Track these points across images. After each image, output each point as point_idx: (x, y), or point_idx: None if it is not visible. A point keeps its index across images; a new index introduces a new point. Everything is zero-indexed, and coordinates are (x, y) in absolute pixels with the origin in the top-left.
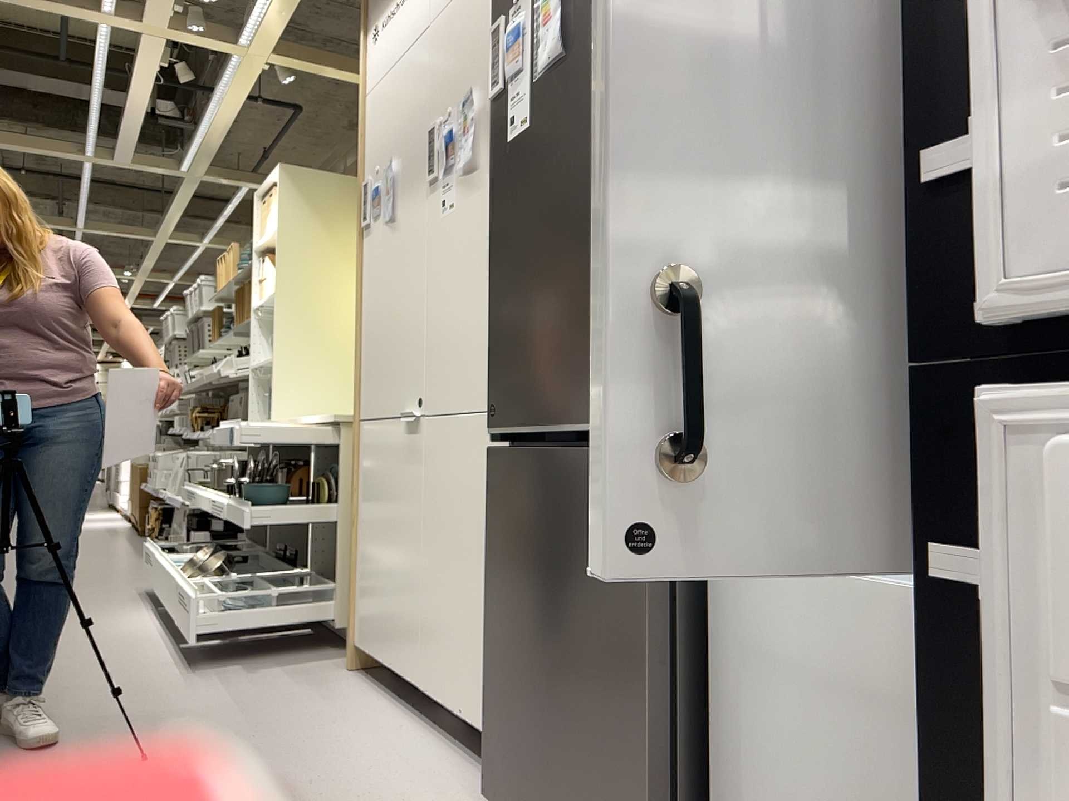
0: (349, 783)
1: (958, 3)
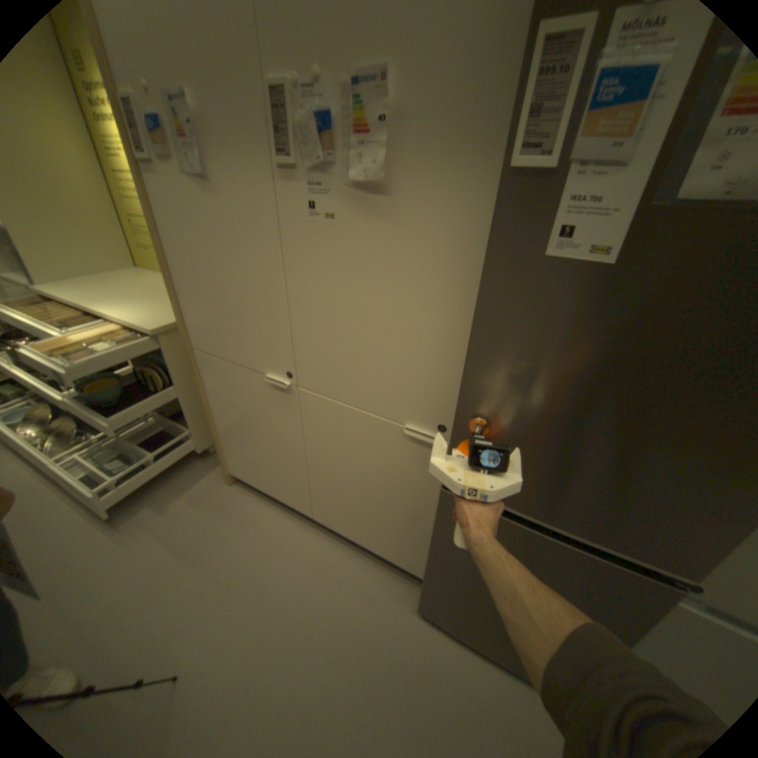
0: (326, 620)
1: None
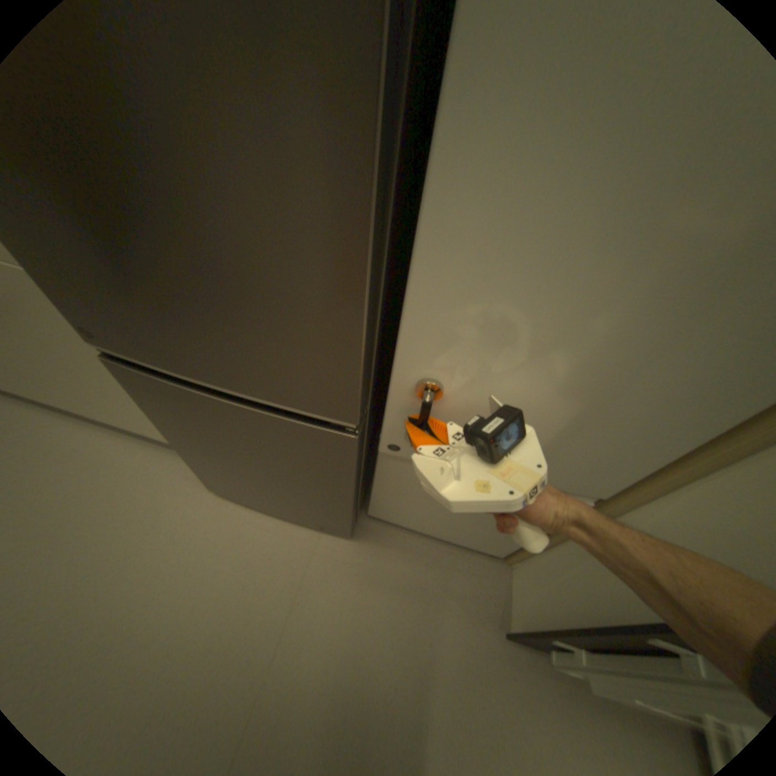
0: (102, 515)
1: None
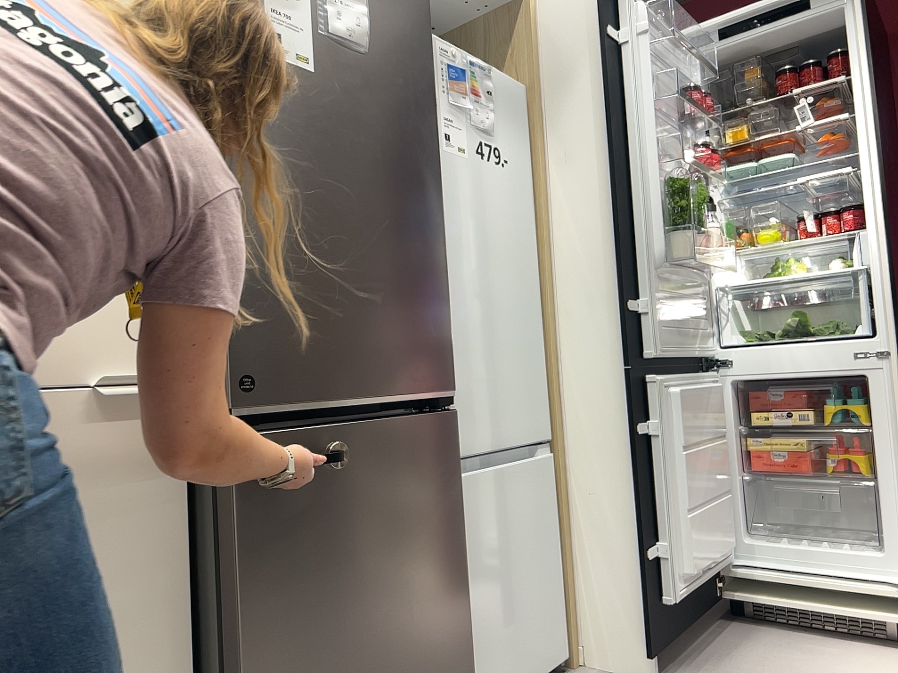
0: None
1: (627, 256)
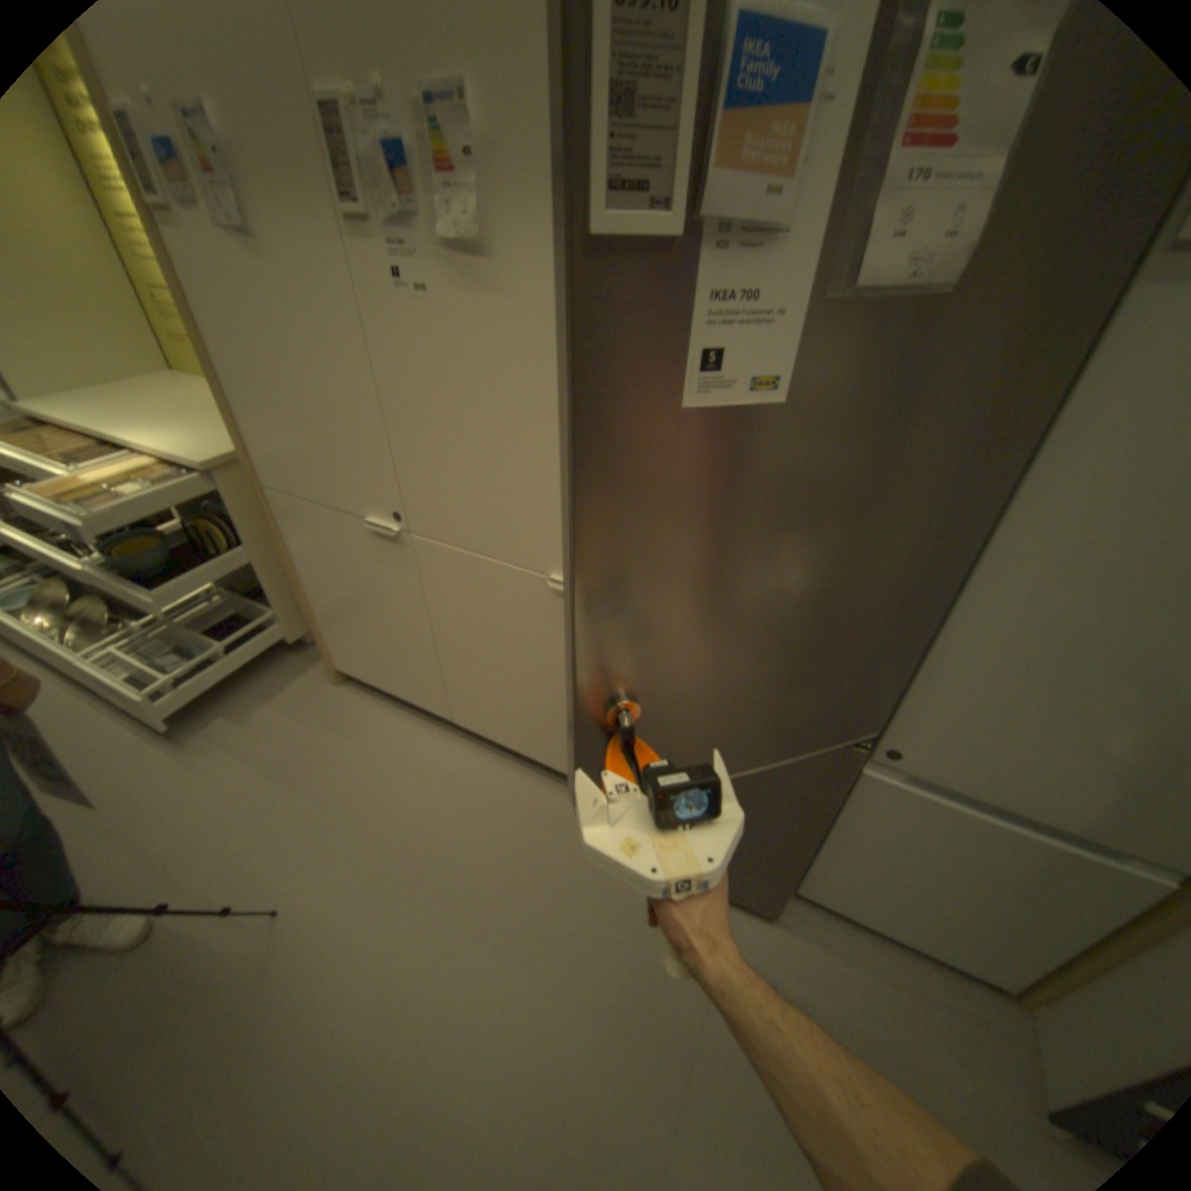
0: (471, 843)
1: None
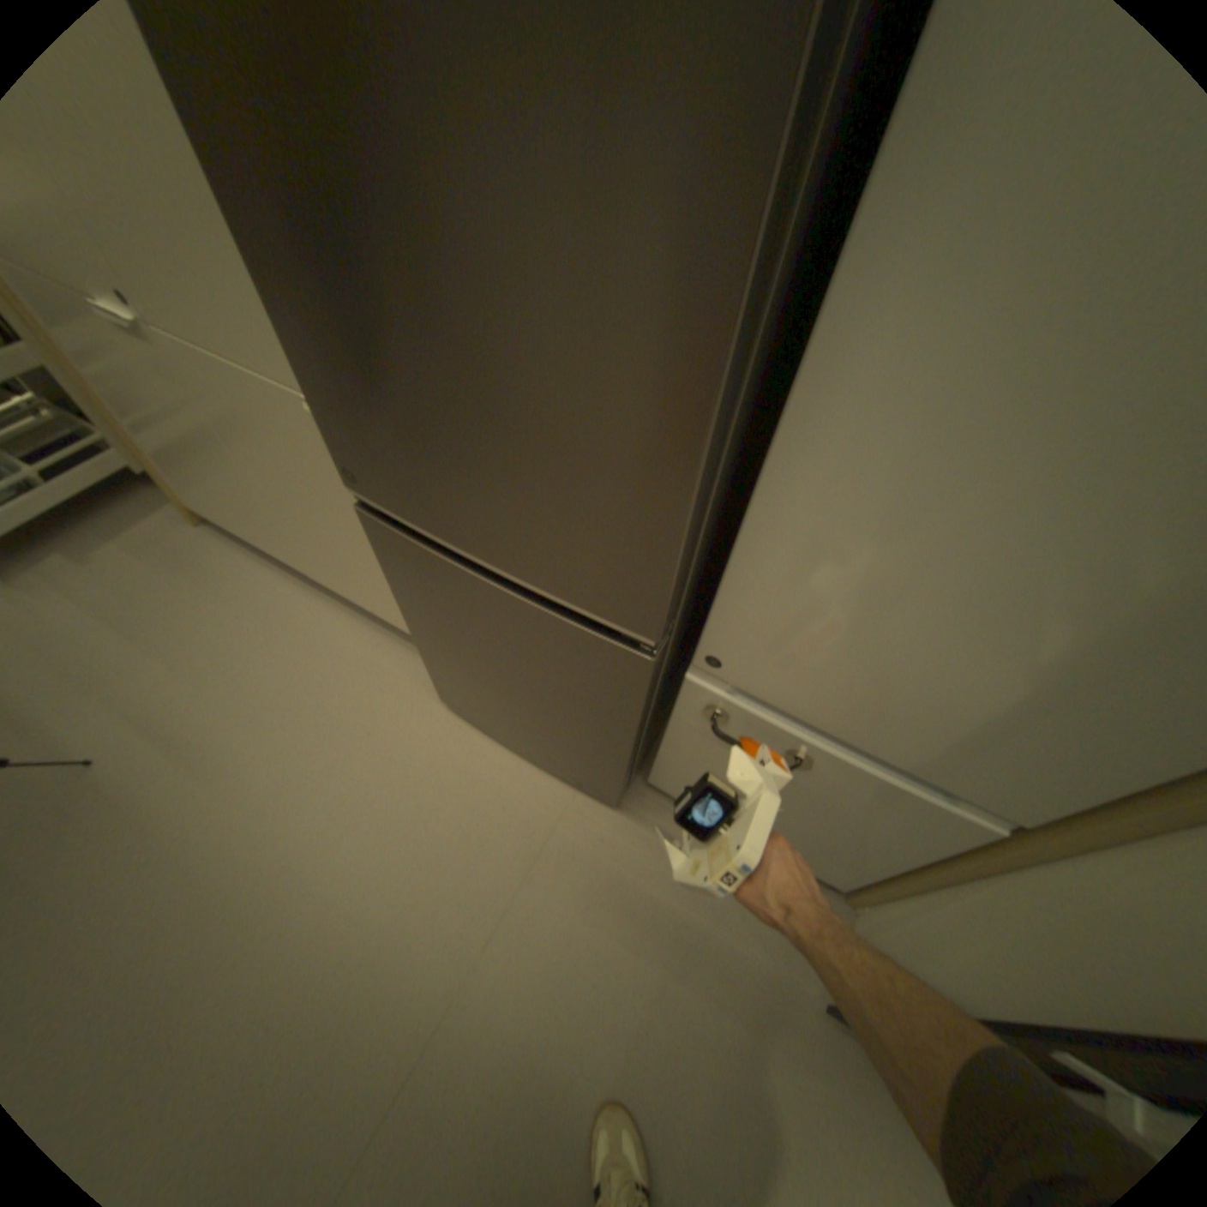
0: (314, 705)
1: None
